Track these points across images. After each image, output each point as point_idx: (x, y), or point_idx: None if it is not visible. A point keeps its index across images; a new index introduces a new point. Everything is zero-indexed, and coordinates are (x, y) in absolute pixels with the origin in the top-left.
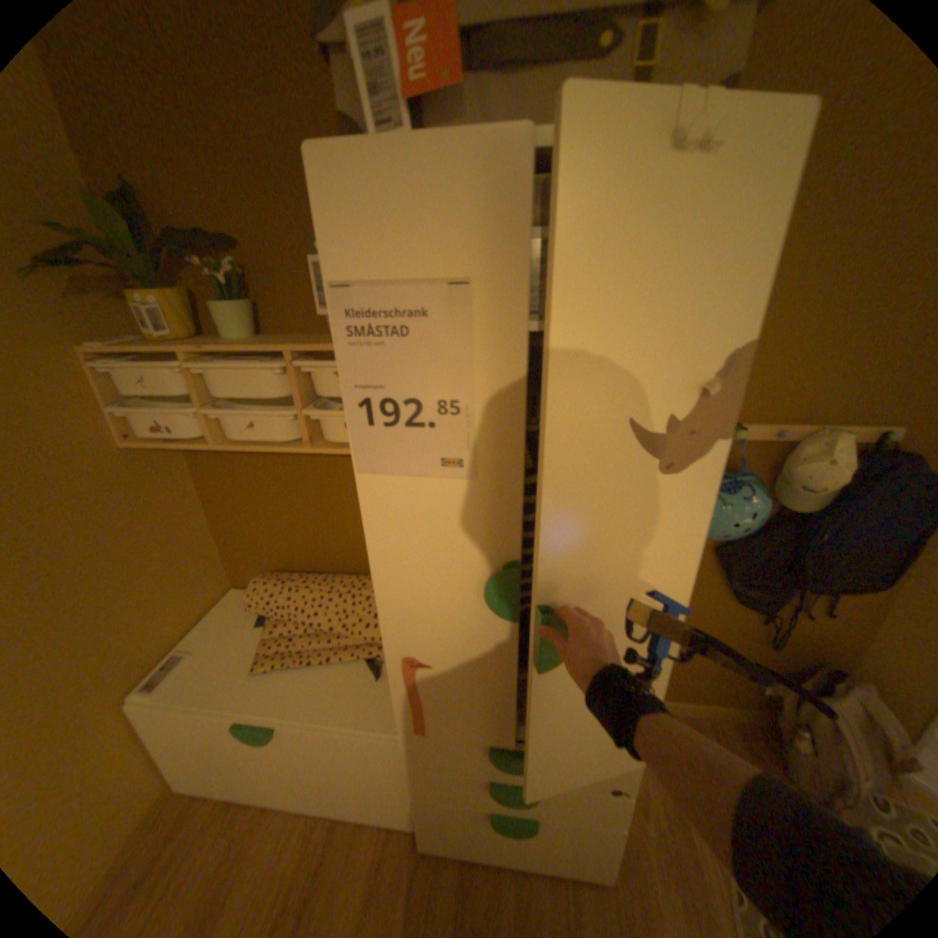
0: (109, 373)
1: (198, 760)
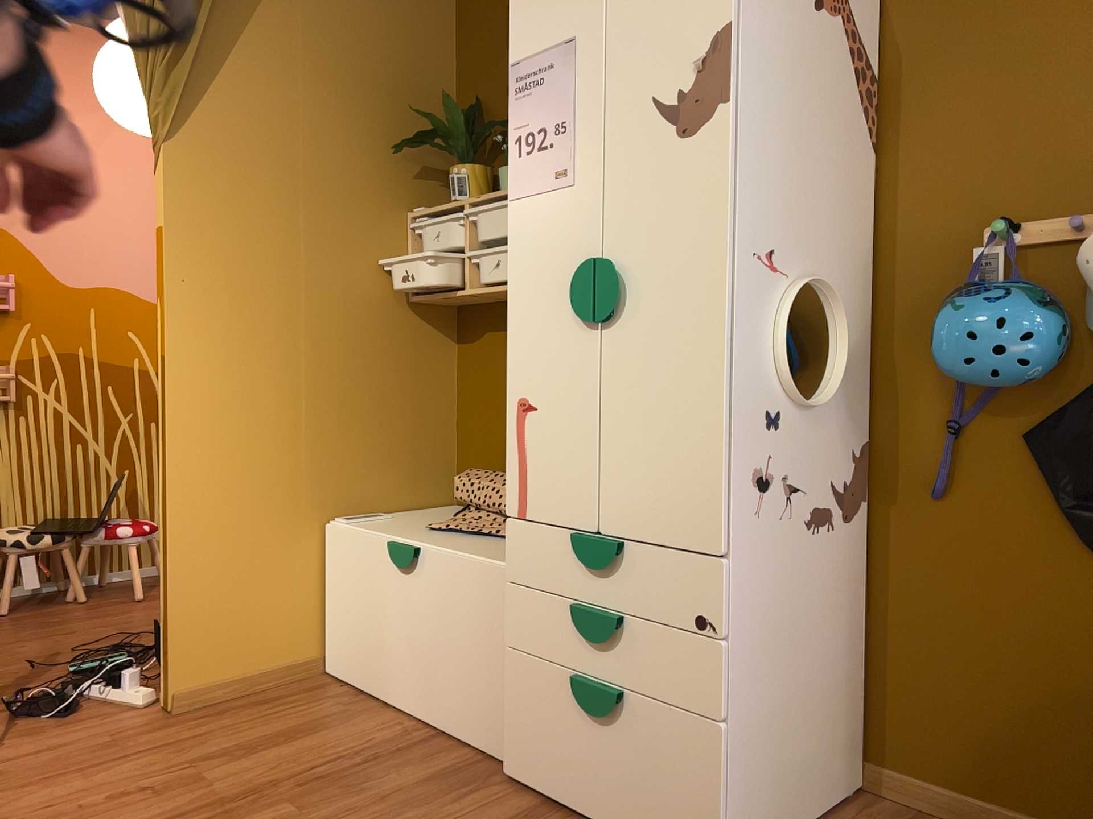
0: (420, 232)
1: (353, 613)
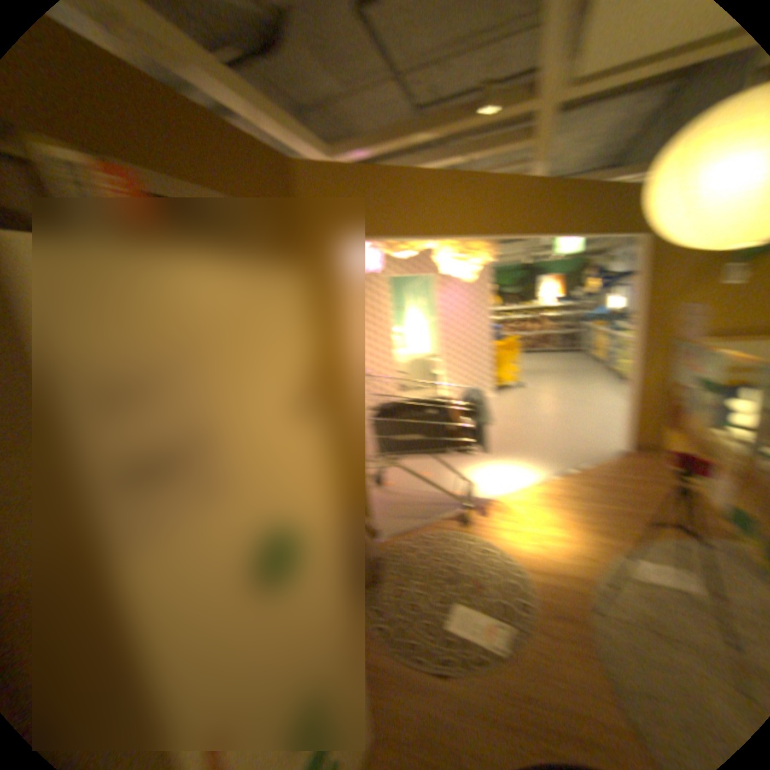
0: None
1: None
